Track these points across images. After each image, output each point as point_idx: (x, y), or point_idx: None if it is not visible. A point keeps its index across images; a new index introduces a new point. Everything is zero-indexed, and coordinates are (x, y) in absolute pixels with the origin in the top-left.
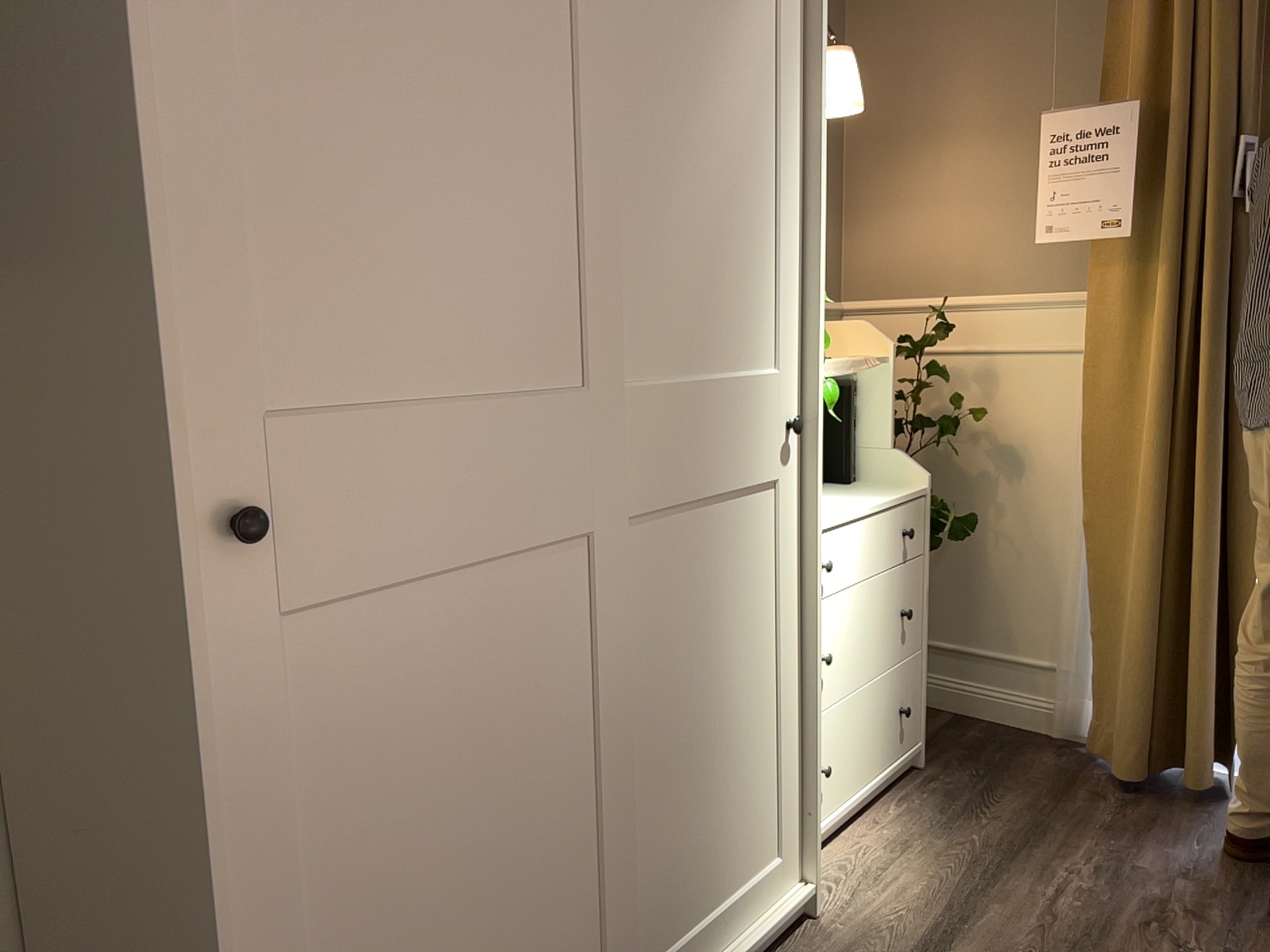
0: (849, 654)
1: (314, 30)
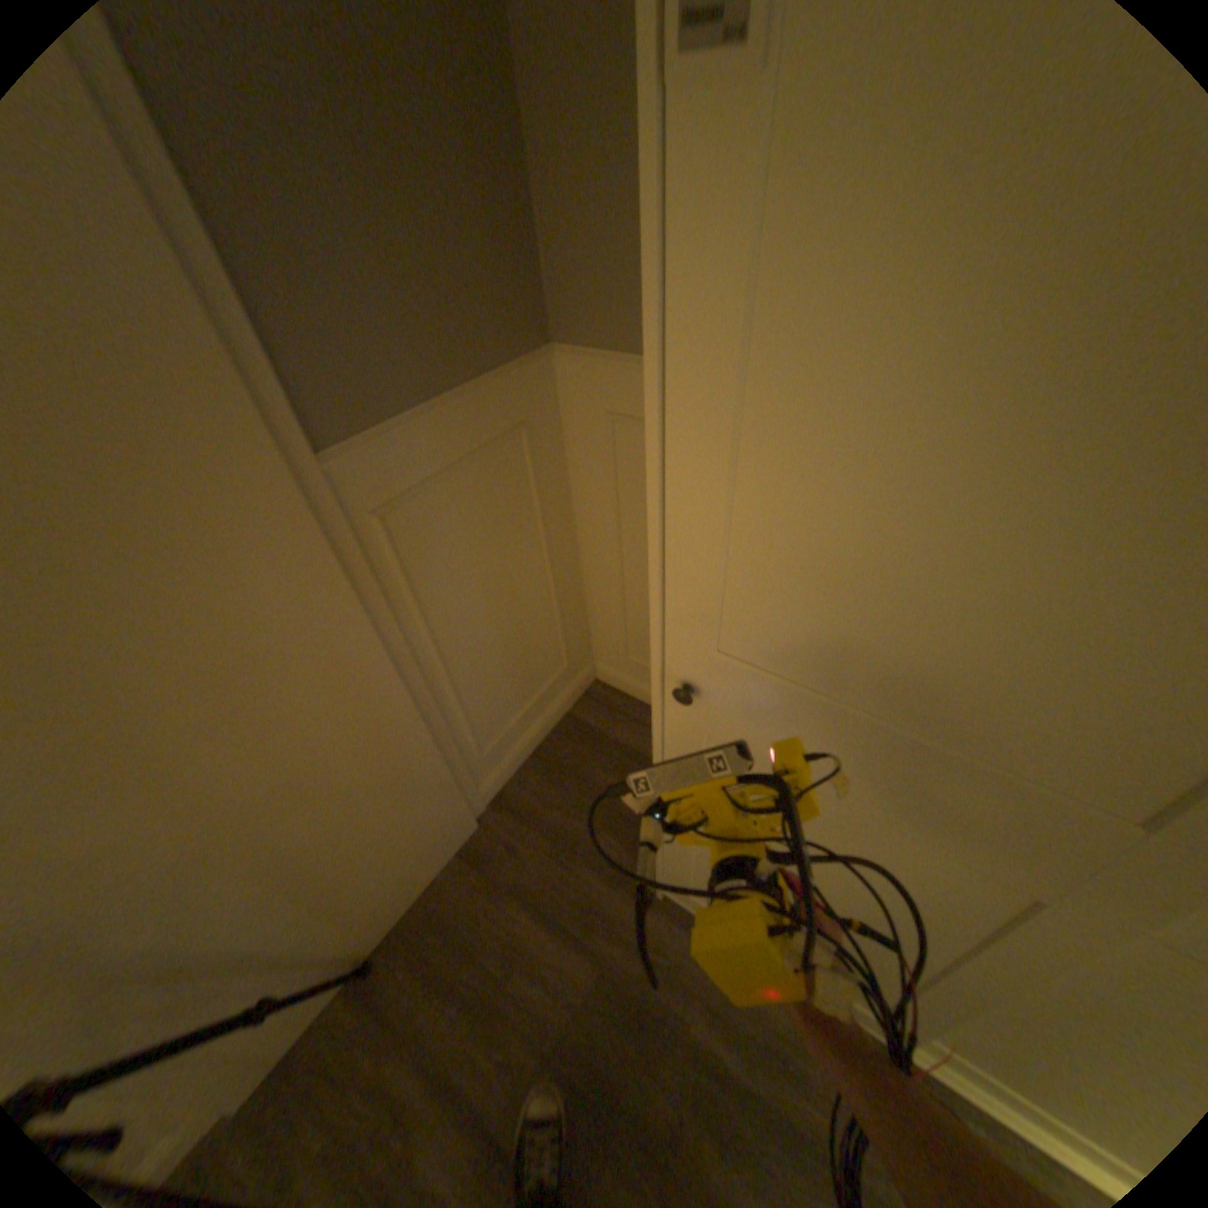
0: None
1: (837, 387)
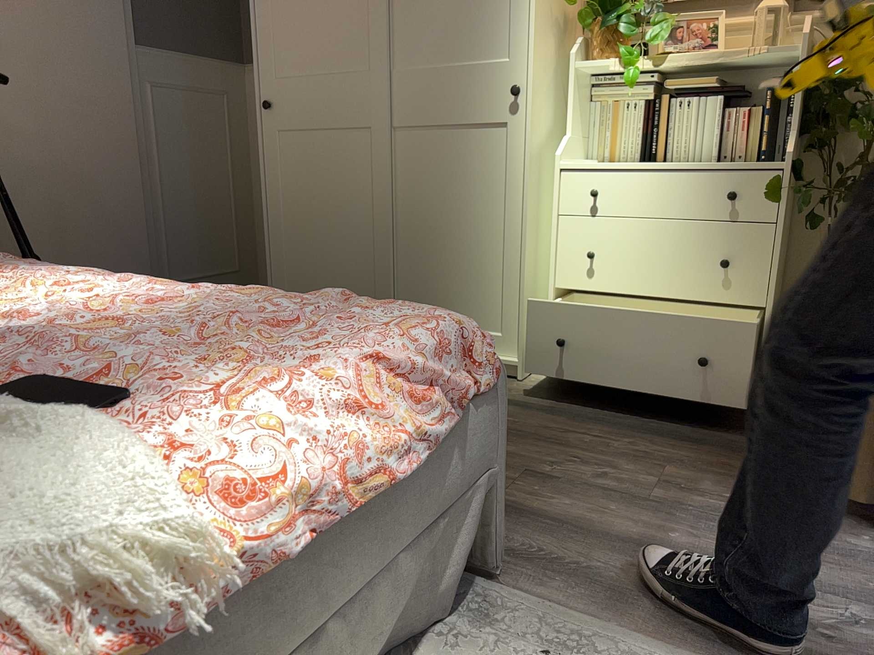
0: (628, 265)
1: None
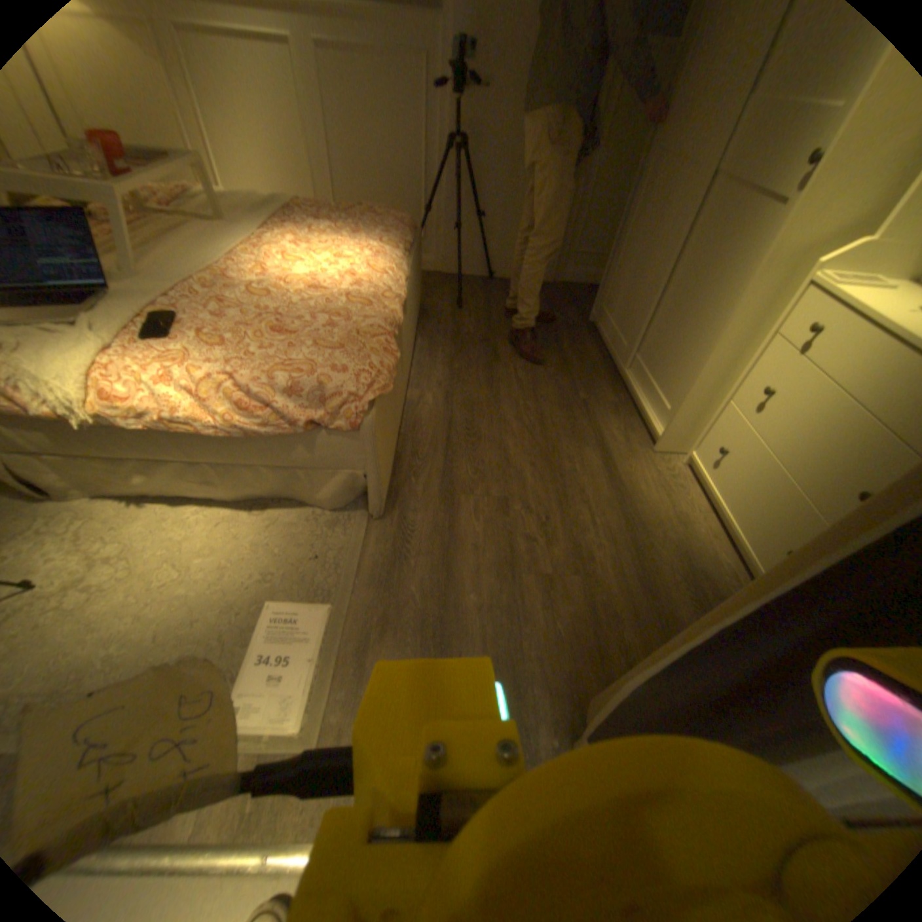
0: (793, 423)
1: None
